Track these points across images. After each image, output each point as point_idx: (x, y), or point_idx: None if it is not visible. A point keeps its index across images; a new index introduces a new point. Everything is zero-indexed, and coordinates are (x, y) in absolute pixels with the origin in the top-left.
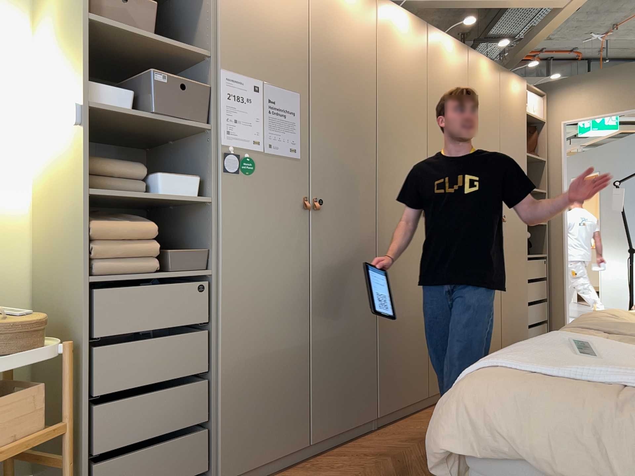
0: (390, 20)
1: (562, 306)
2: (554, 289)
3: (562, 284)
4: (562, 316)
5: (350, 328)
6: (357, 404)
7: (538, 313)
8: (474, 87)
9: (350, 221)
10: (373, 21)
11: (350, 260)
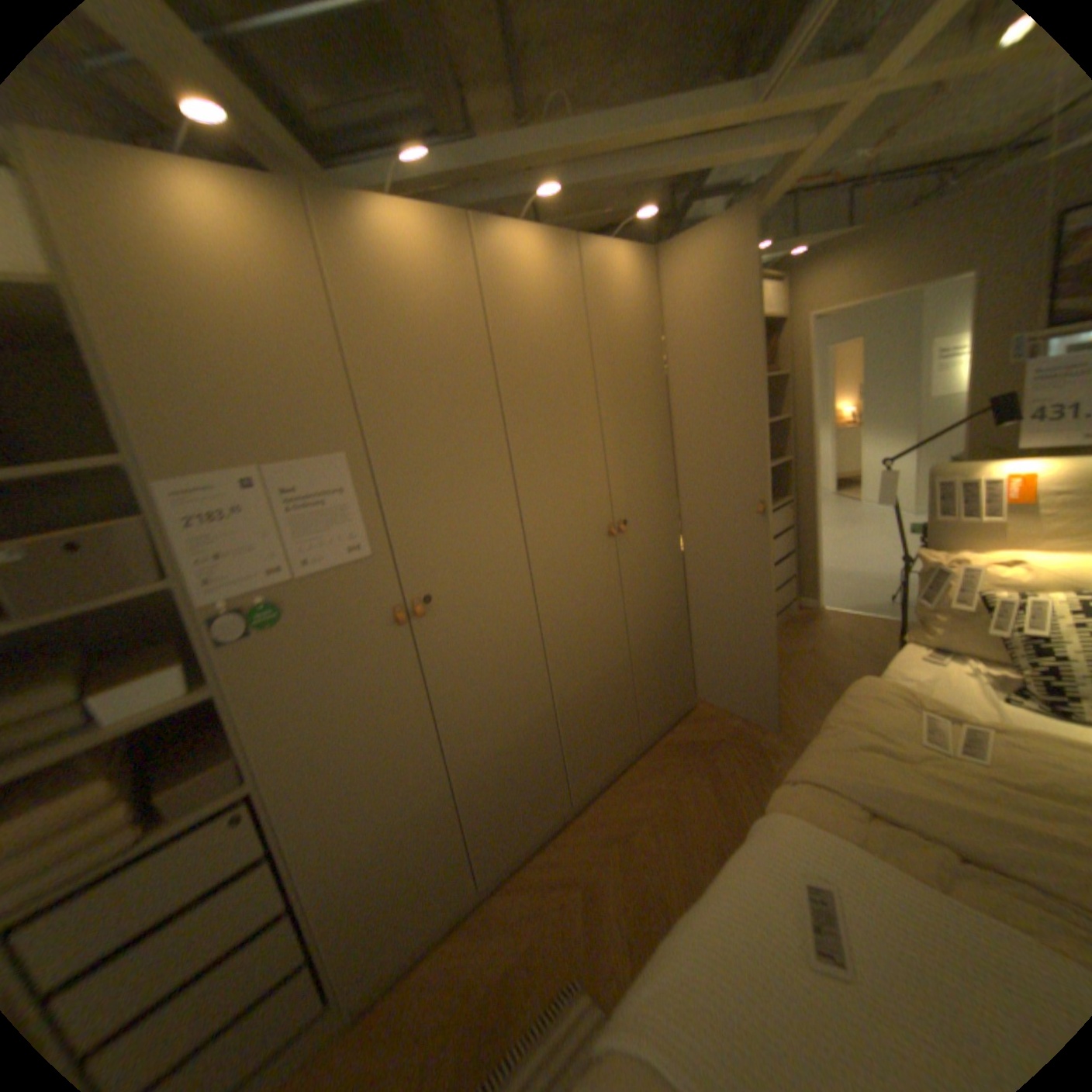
0: (515, 249)
1: (822, 554)
2: (811, 536)
3: (821, 528)
4: (822, 567)
5: (520, 728)
6: (546, 805)
7: (790, 570)
8: (680, 306)
9: (494, 596)
10: (481, 261)
11: (504, 646)
